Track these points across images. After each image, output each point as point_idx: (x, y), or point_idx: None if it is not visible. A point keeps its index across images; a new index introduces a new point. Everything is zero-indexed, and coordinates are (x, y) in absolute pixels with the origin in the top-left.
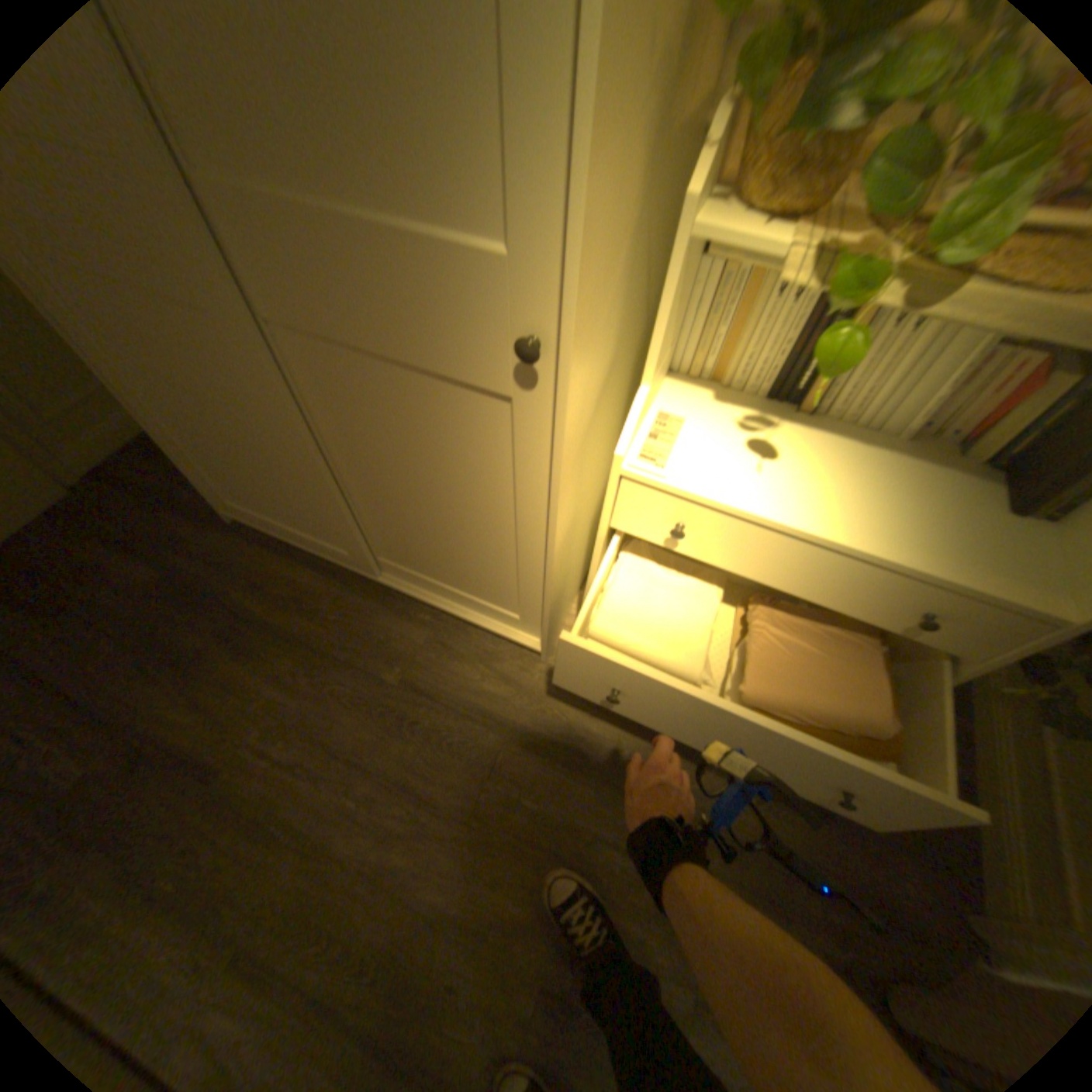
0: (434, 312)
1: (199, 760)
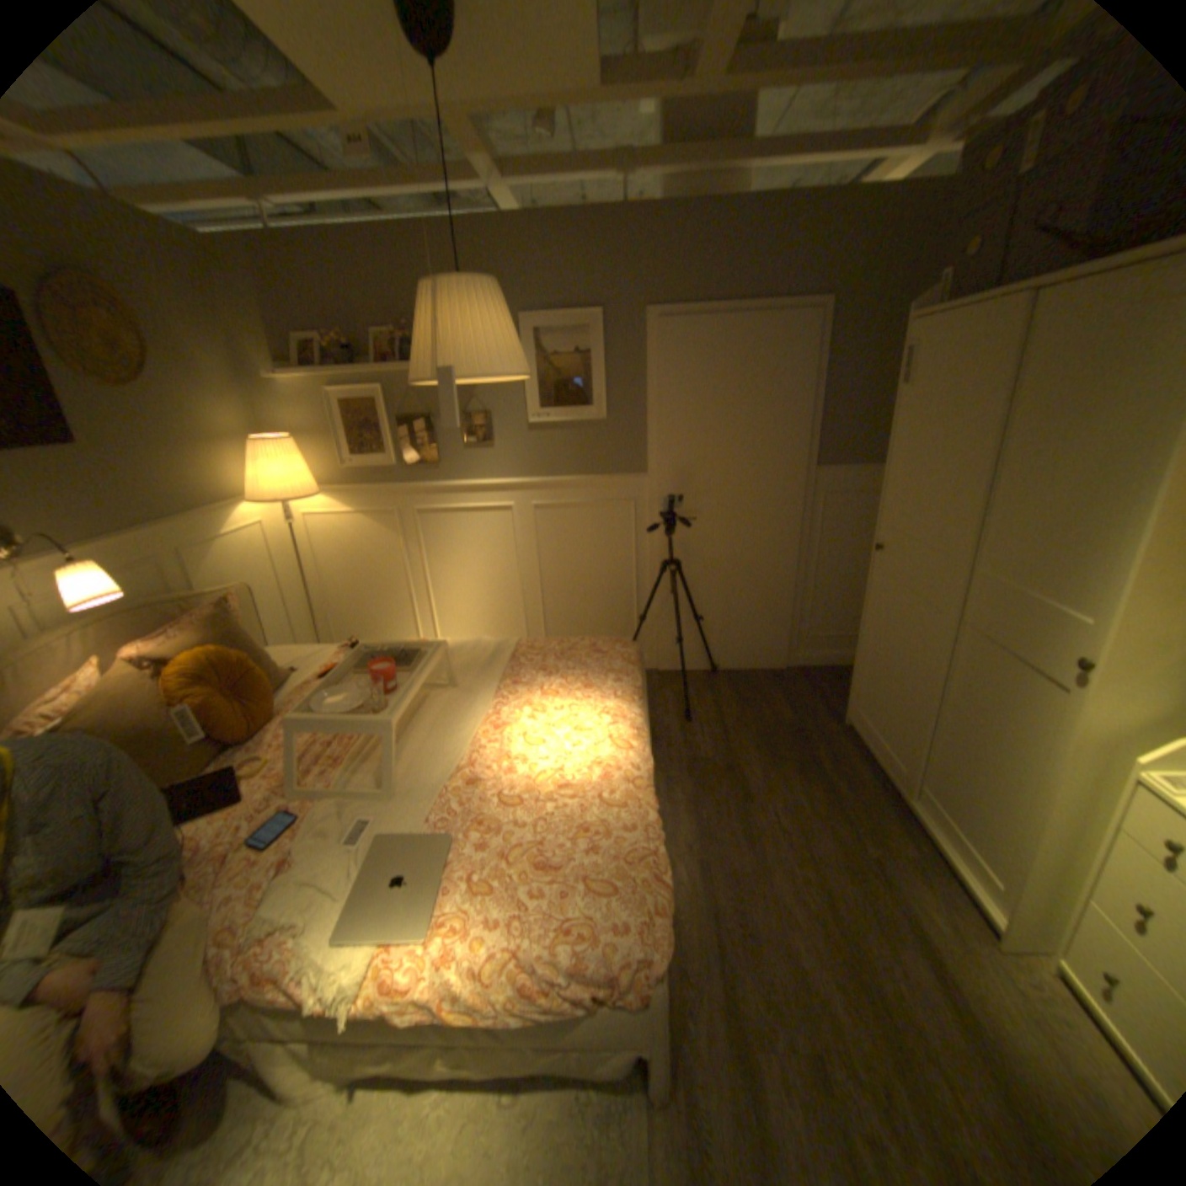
0: (1050, 639)
1: (753, 794)
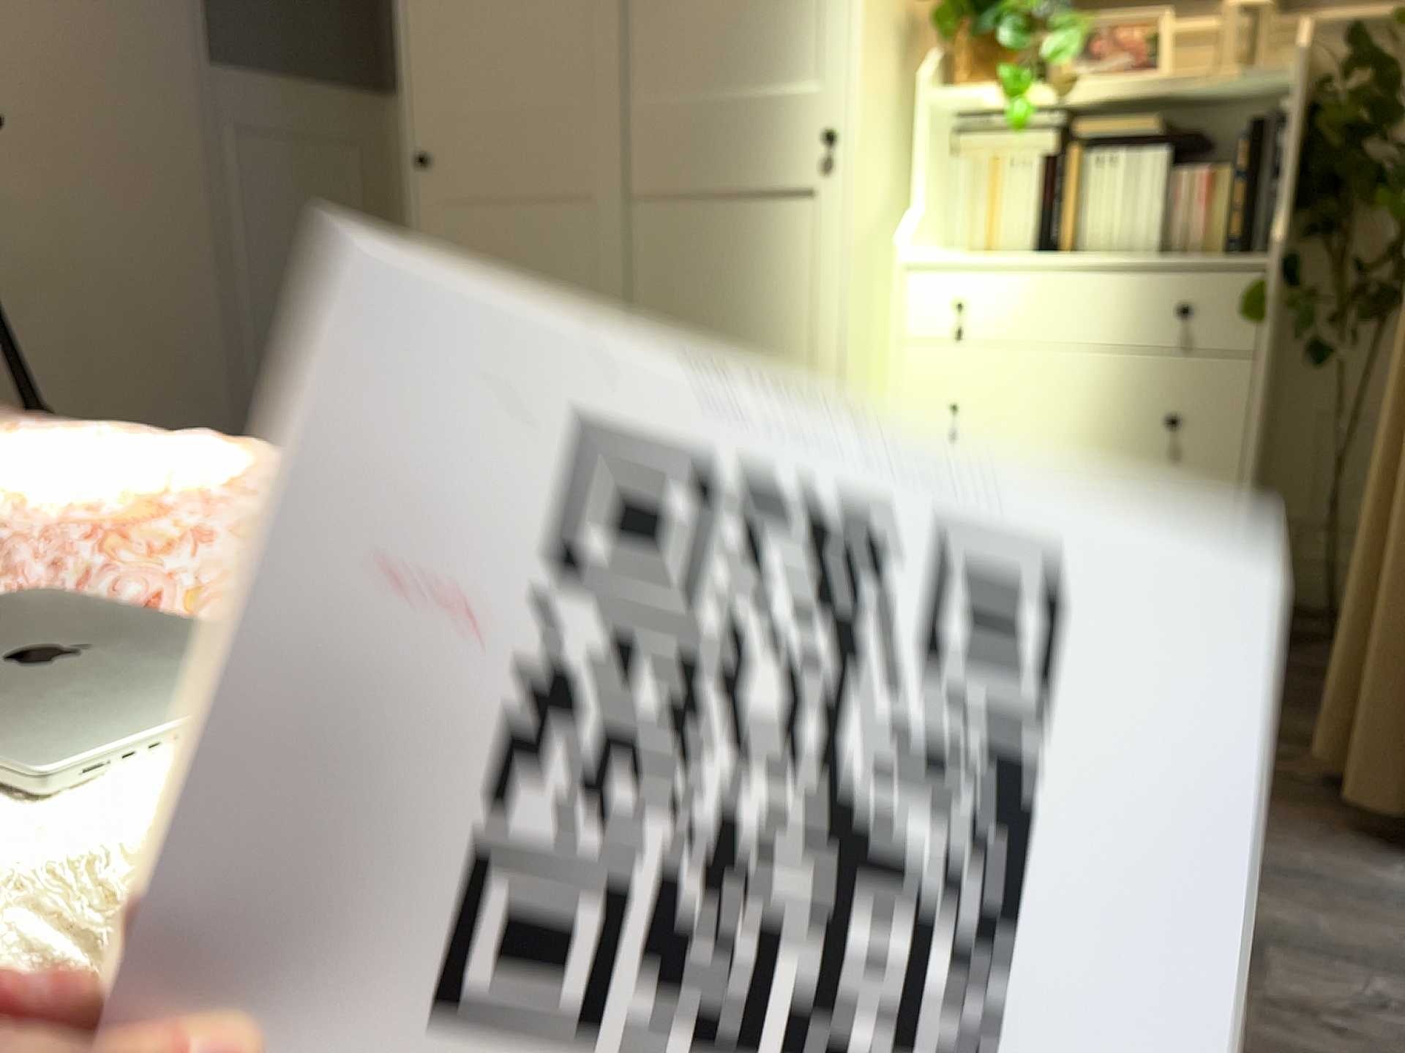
0: (770, 139)
1: None
